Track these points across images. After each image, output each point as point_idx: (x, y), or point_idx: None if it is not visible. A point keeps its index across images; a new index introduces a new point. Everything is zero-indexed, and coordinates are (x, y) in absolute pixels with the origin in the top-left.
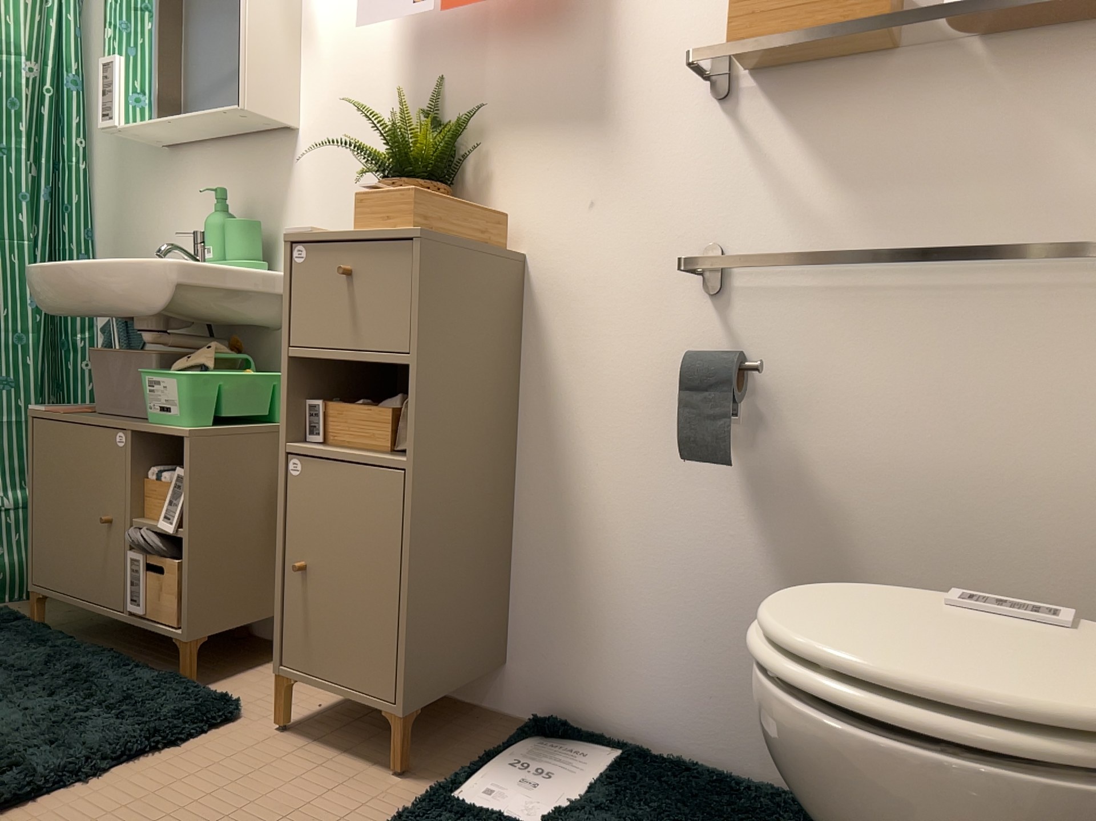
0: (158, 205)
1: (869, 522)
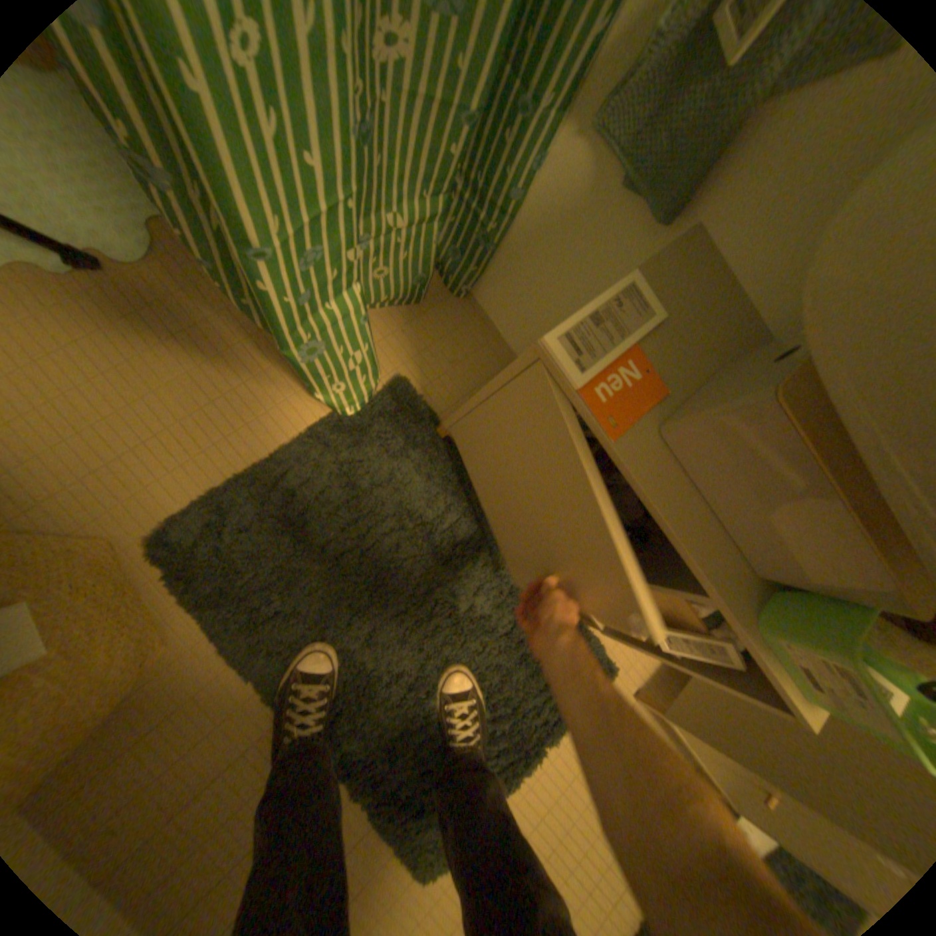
0: None
1: None
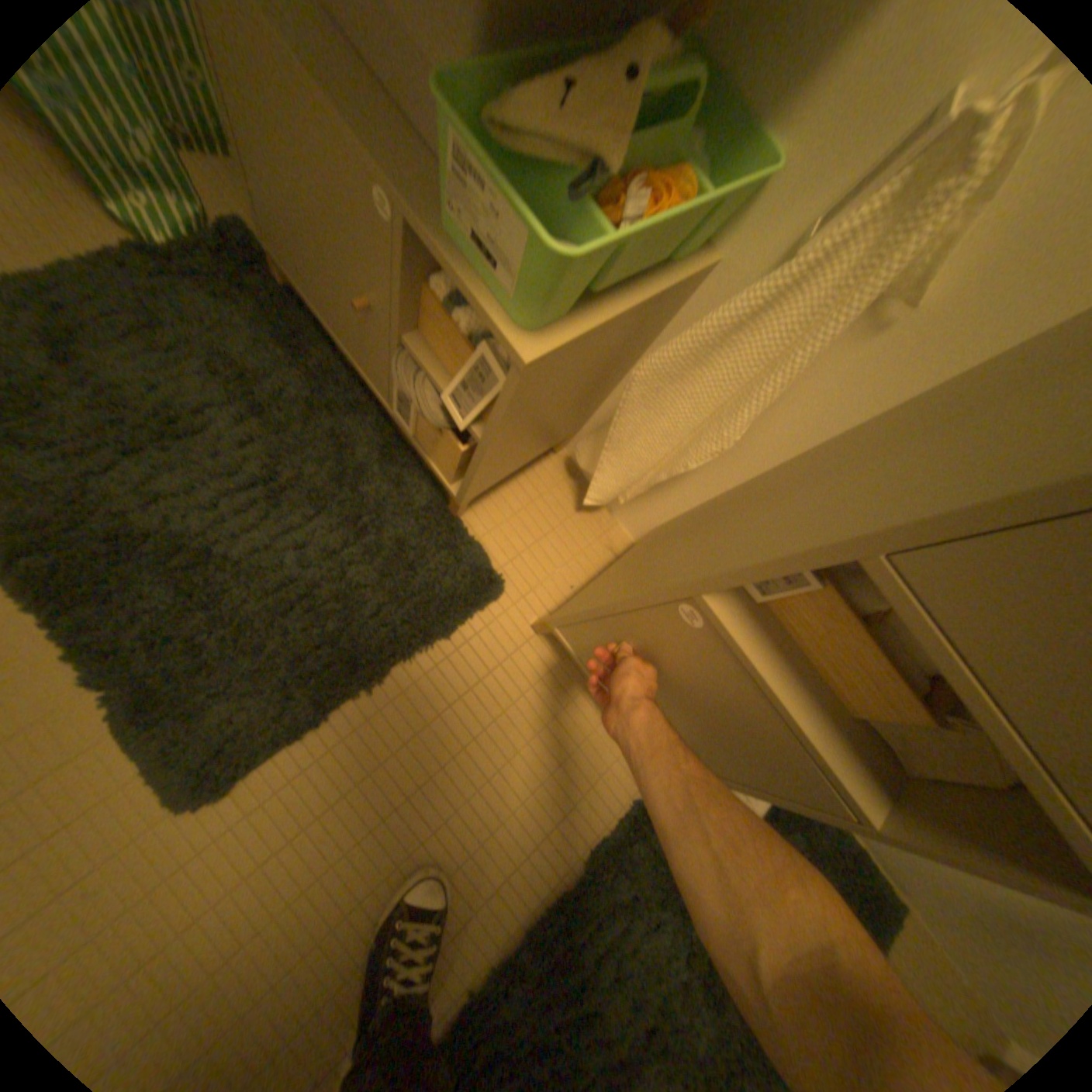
0: None
1: None
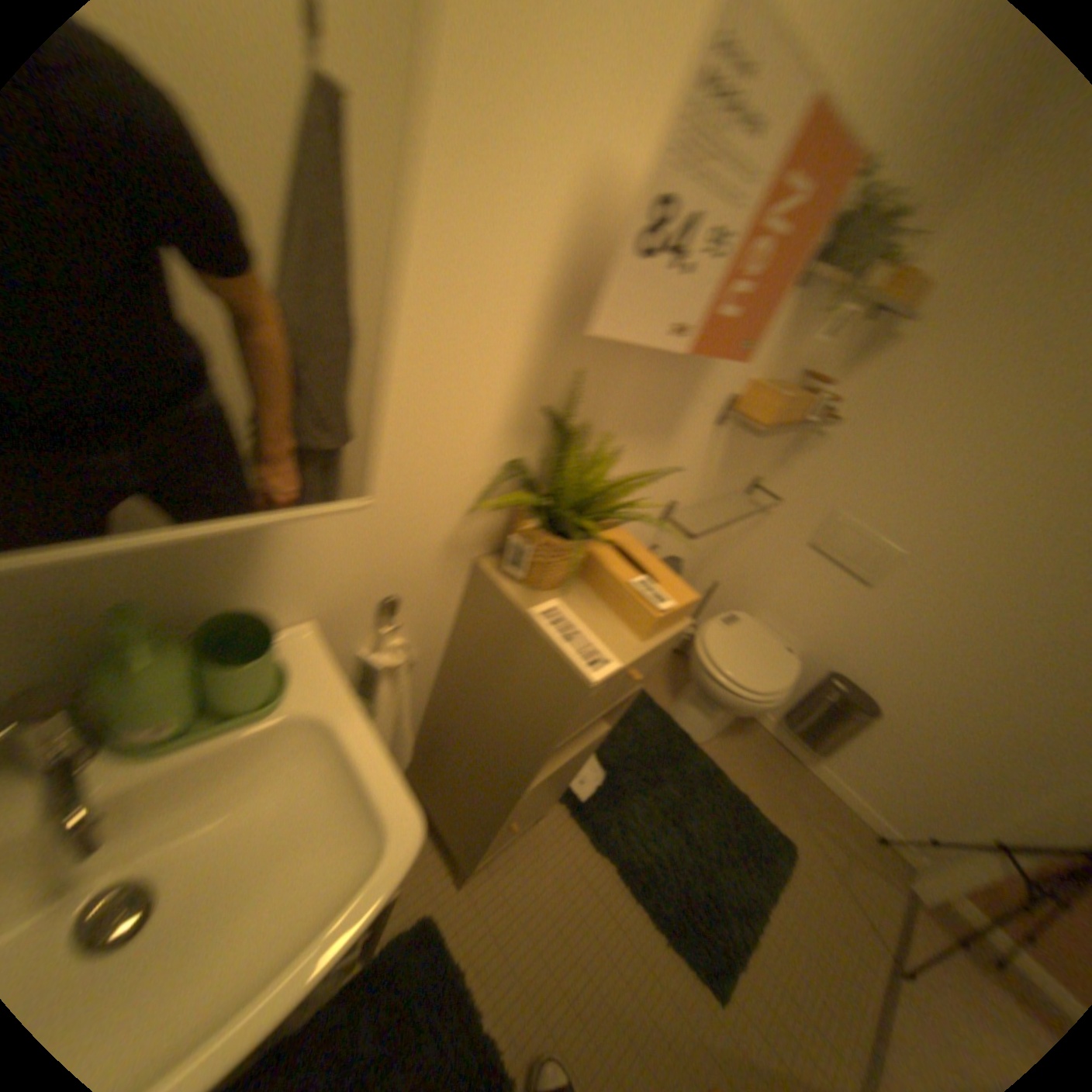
0: None
1: None
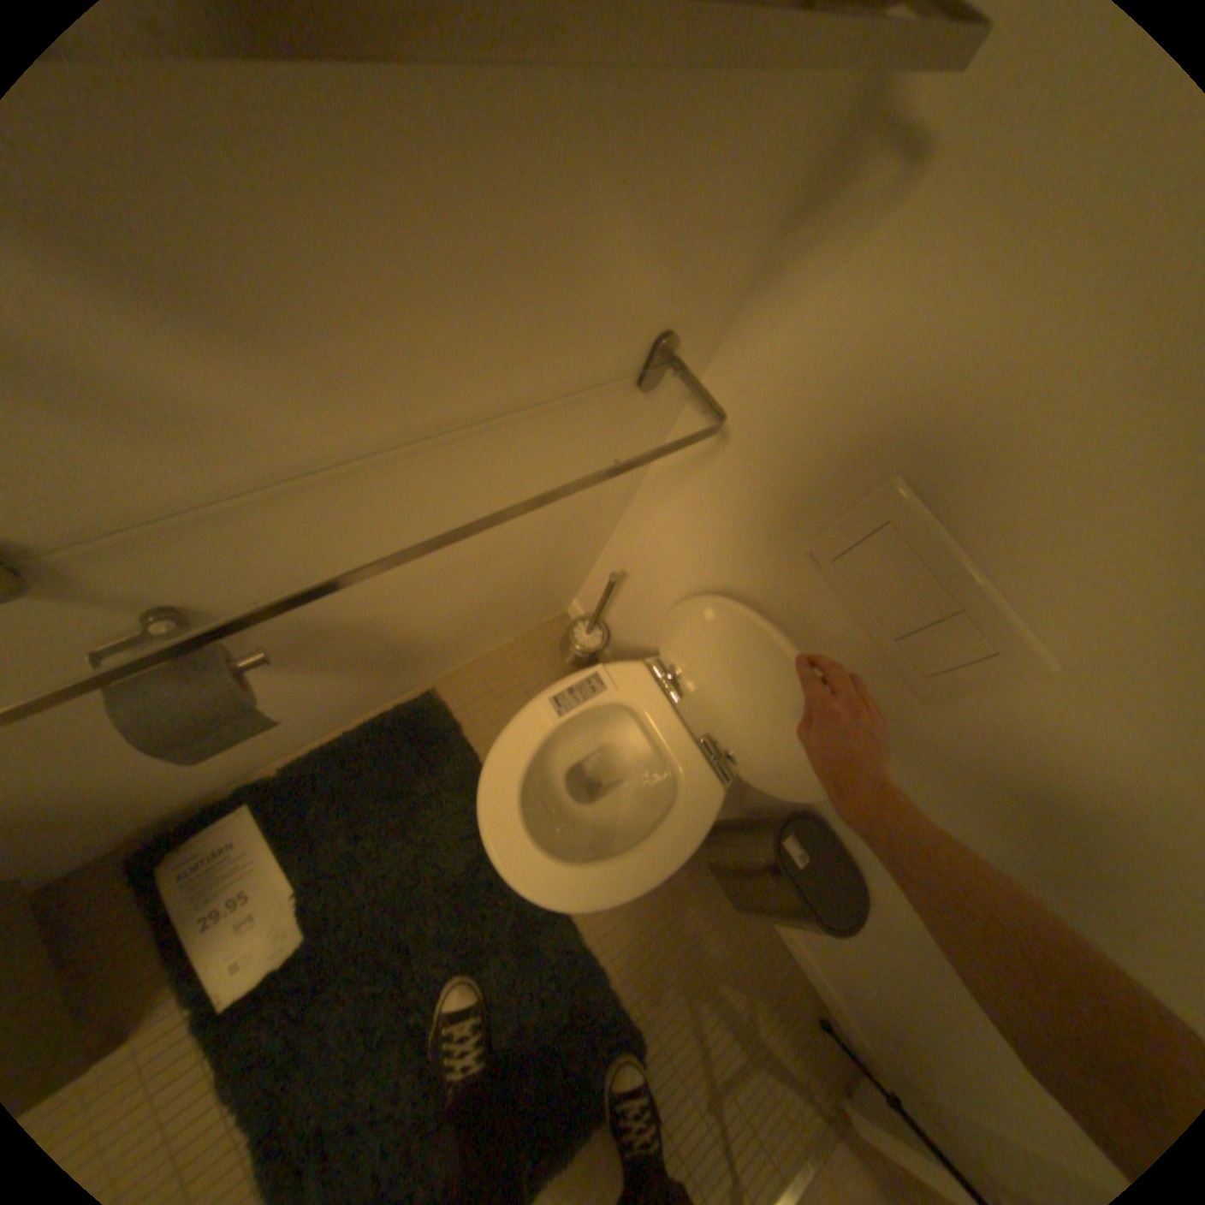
0: None
1: (397, 609)
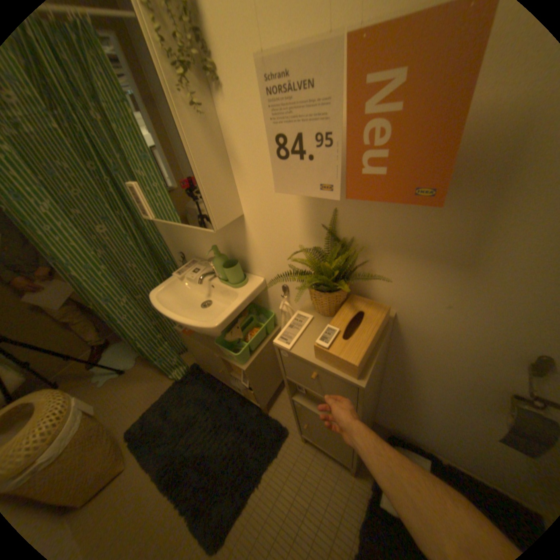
0: (182, 229)
1: None
